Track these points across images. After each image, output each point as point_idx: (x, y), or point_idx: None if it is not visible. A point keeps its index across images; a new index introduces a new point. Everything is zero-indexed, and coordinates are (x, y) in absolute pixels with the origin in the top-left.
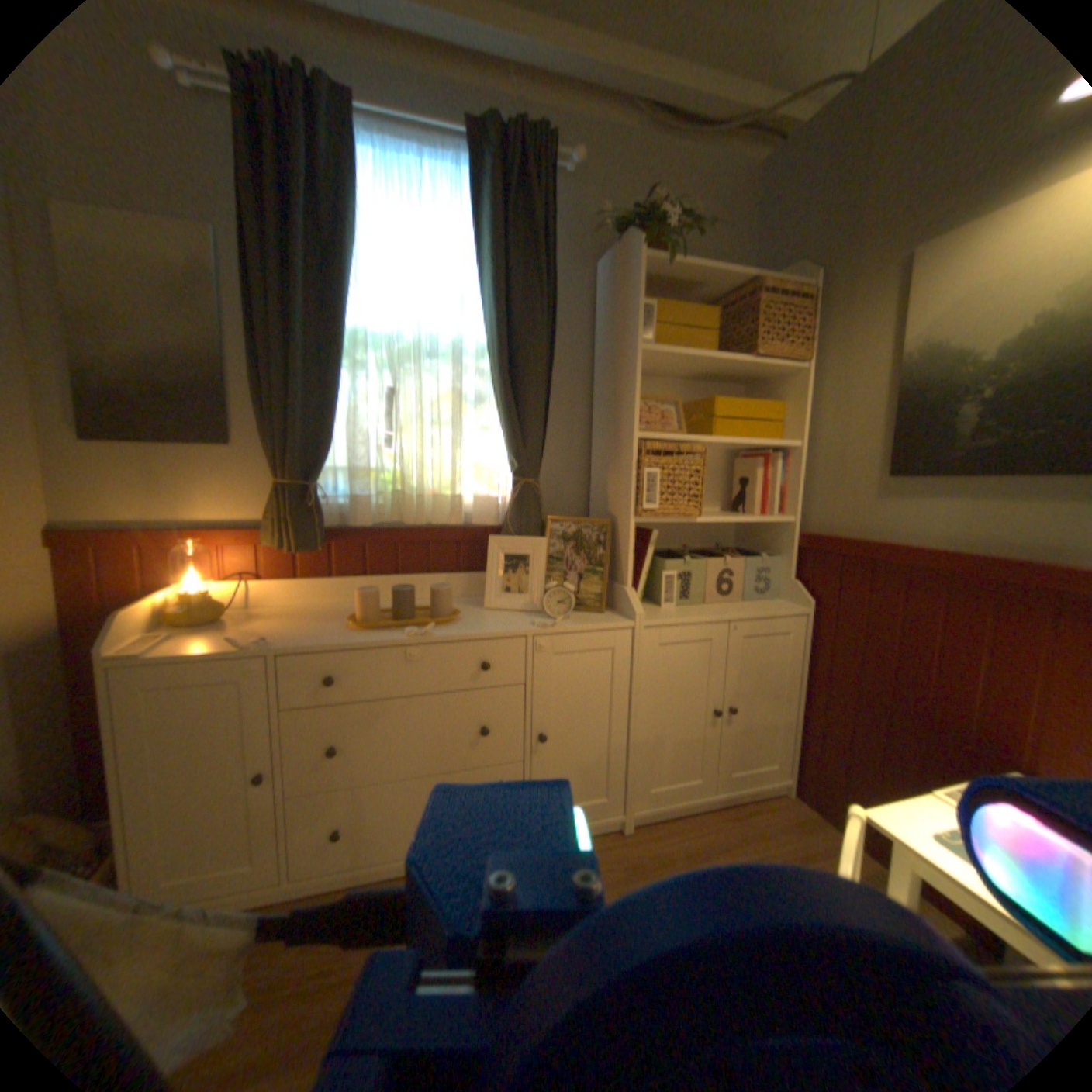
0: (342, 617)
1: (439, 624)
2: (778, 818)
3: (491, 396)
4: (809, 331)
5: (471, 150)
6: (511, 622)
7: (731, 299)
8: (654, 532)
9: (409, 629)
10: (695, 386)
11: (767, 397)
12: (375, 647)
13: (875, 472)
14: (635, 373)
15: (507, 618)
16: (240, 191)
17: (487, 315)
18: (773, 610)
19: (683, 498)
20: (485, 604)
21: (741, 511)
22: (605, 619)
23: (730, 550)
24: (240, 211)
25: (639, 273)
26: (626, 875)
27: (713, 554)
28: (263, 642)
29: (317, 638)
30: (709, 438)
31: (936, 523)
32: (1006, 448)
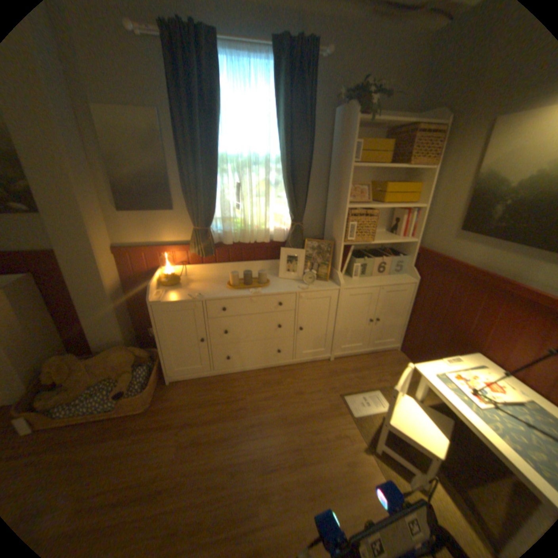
0: (223, 281)
1: (261, 286)
2: (390, 358)
3: (281, 183)
4: (440, 148)
5: (273, 51)
6: (289, 286)
7: (403, 127)
8: (351, 246)
9: (250, 289)
10: (379, 171)
11: (415, 178)
12: (239, 297)
13: (456, 226)
14: (349, 177)
15: (287, 283)
16: (168, 93)
17: (280, 142)
18: (400, 280)
19: (366, 231)
20: (278, 275)
21: (394, 233)
22: (327, 285)
23: (387, 250)
24: (169, 104)
25: (355, 126)
26: (329, 375)
27: (378, 252)
28: (199, 296)
29: (217, 293)
30: (382, 202)
31: (475, 255)
32: (510, 229)
